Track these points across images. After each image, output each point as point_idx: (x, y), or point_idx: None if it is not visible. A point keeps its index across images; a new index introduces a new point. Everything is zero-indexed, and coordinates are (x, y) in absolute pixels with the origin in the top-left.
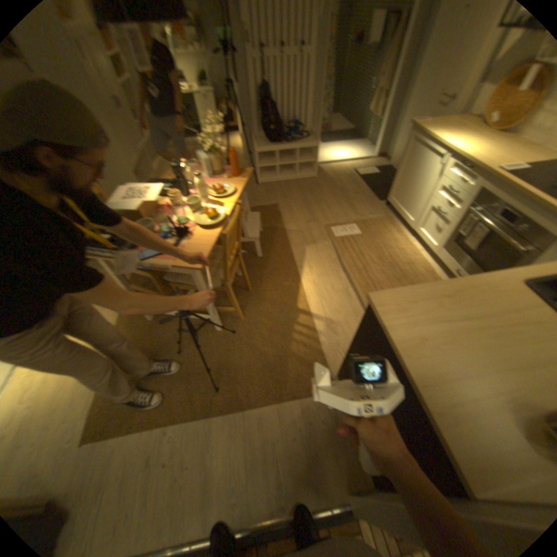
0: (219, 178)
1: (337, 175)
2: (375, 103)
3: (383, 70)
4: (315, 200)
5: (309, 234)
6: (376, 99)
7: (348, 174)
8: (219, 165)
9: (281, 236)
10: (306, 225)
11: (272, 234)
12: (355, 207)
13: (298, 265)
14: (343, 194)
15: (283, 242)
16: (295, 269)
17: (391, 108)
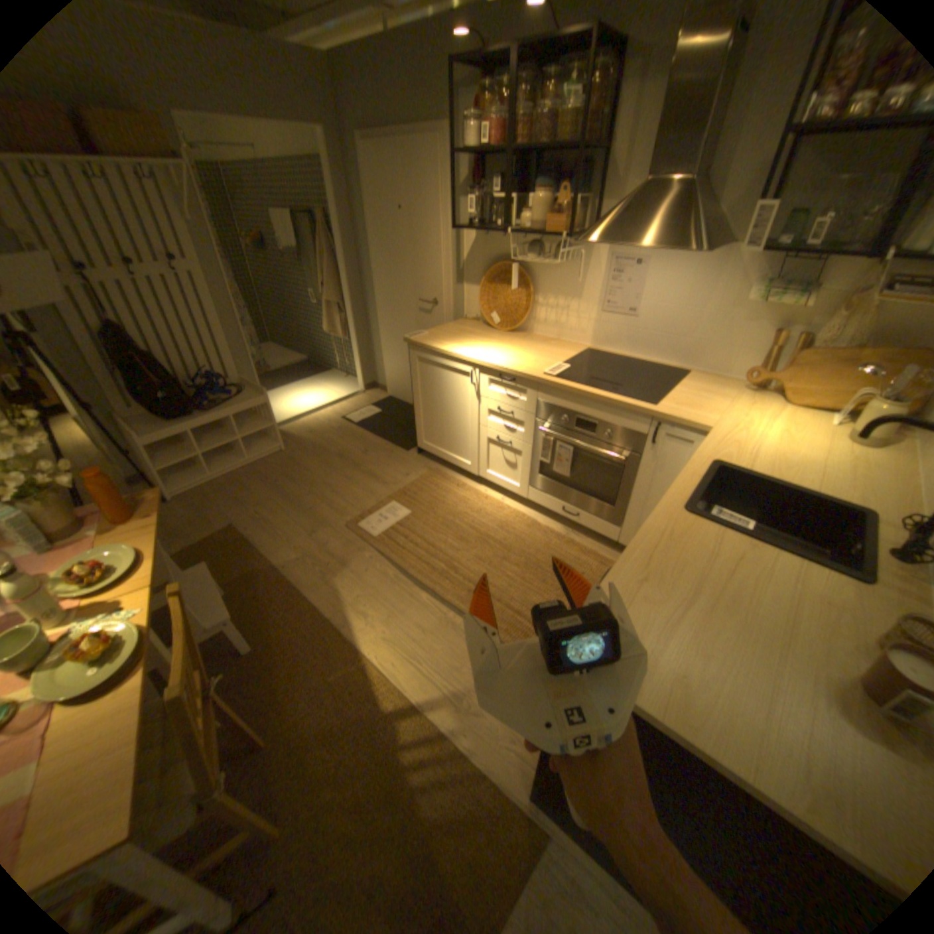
0: (79, 541)
1: (322, 433)
2: (328, 320)
3: (321, 279)
4: (306, 486)
5: (328, 551)
6: (327, 315)
7: (338, 427)
8: (65, 508)
9: (275, 582)
10: (314, 538)
11: (253, 588)
12: (379, 474)
13: (340, 622)
14: (349, 459)
15: (287, 592)
16: (340, 633)
17: (356, 324)
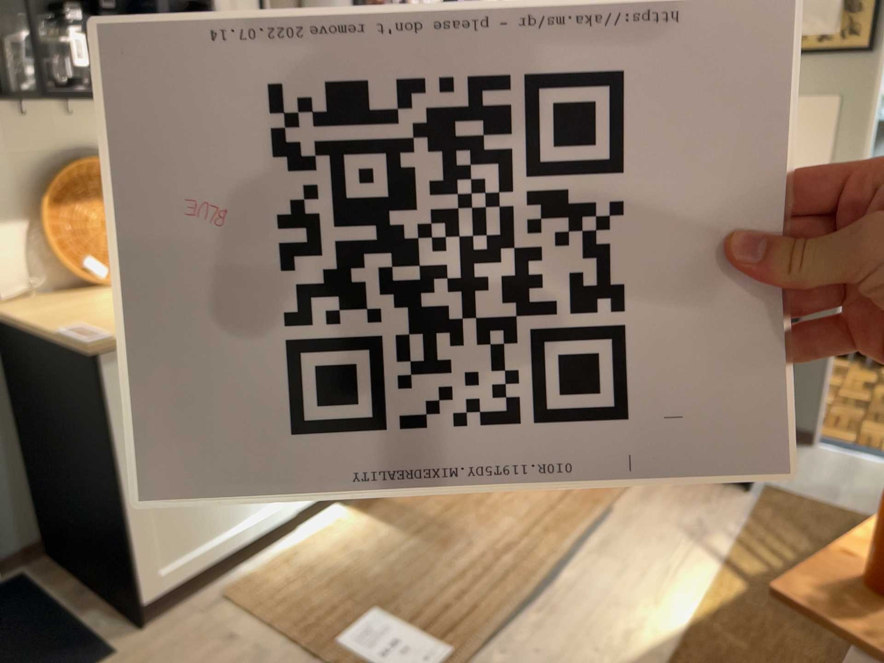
0: None
1: None
2: None
3: None
4: None
5: None
6: None
7: None
8: None
9: None
10: None
11: None
12: None
13: None
14: None
15: None
16: (677, 656)
17: None
